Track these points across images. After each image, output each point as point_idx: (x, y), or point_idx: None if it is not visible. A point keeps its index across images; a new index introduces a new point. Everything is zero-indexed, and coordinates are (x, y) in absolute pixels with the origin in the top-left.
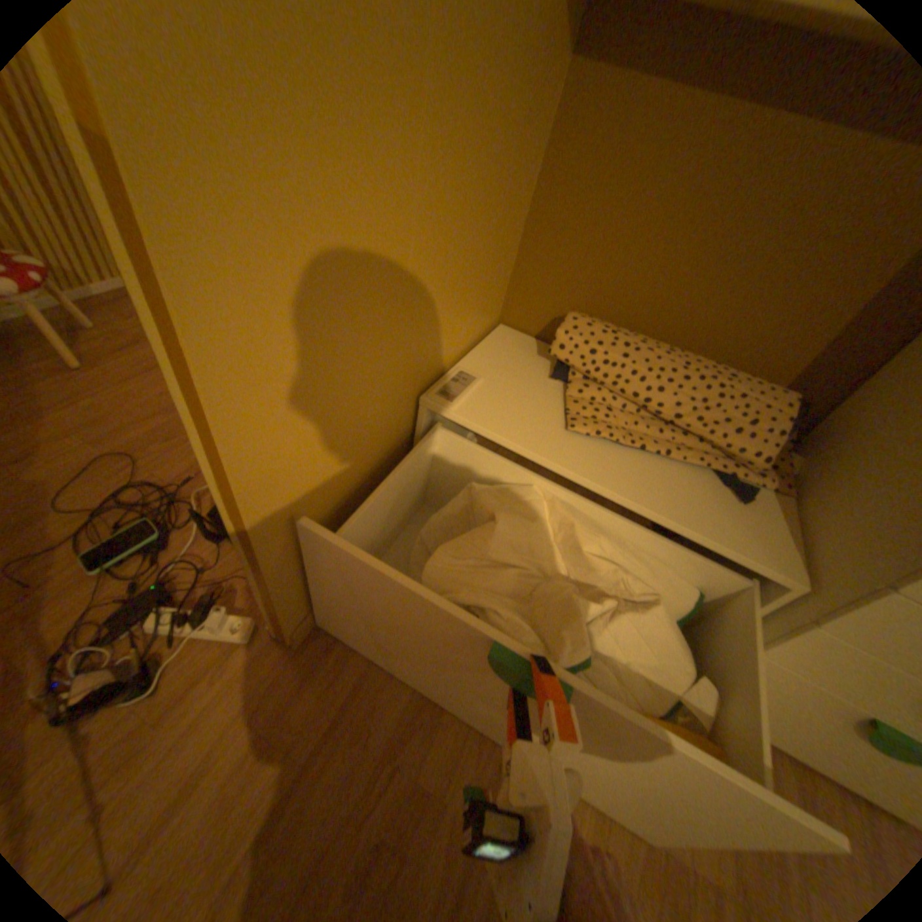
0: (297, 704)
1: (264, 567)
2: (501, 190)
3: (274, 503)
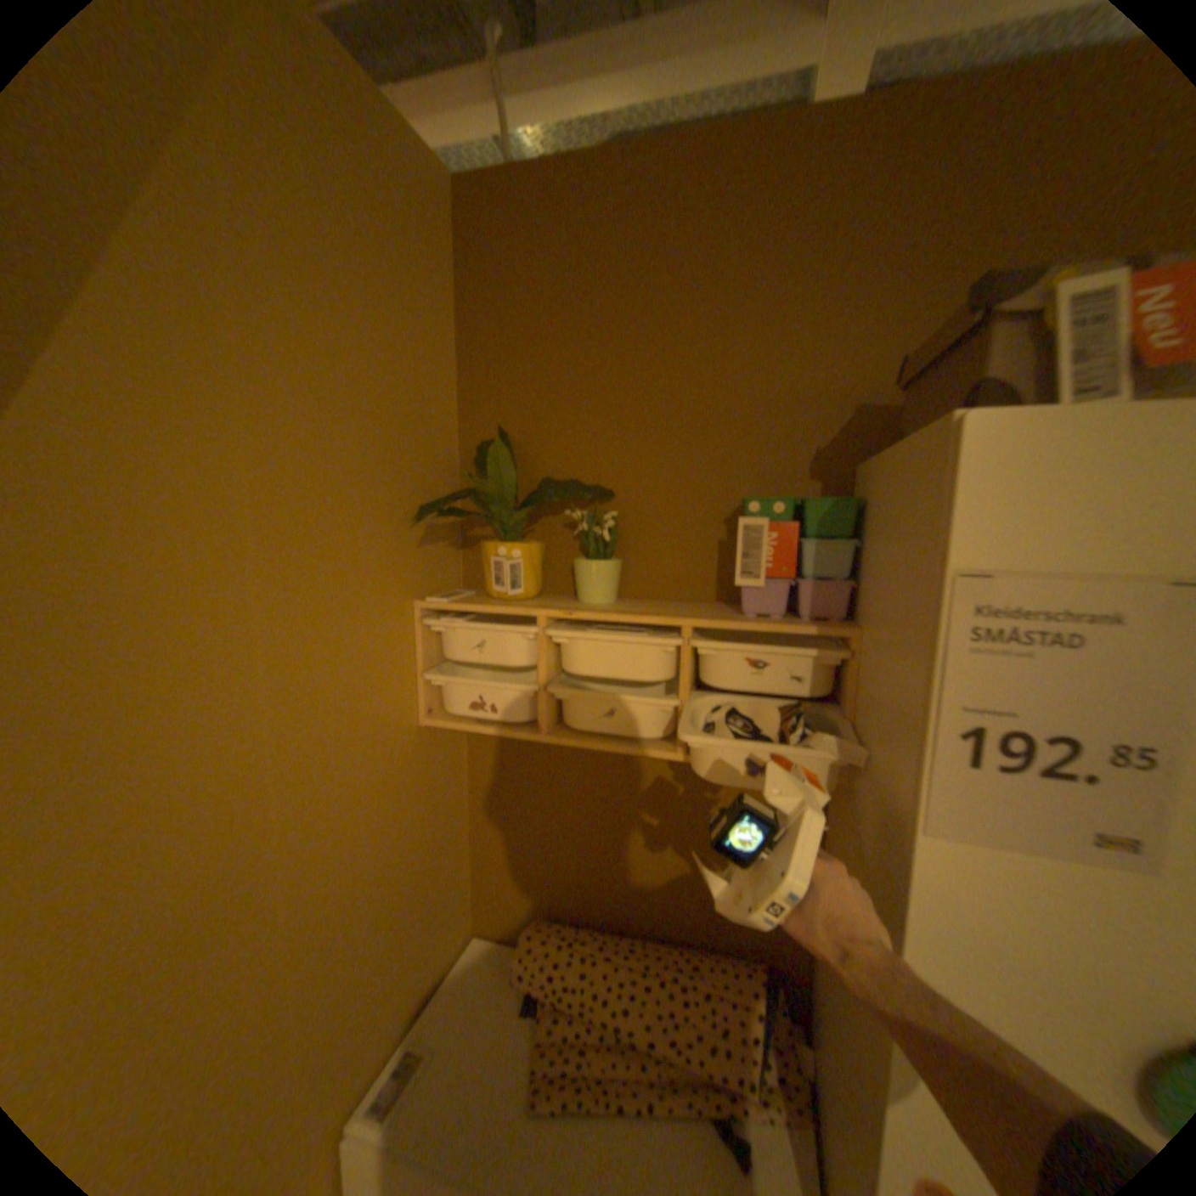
0: None
1: None
2: (415, 861)
3: None
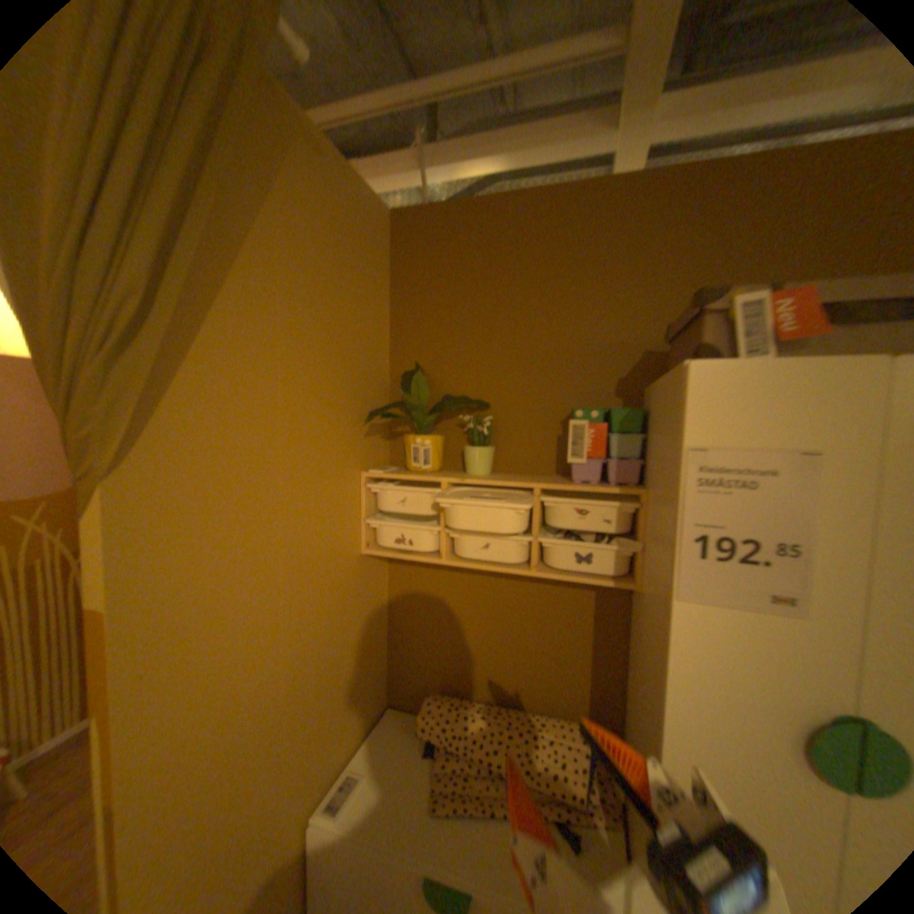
0: None
1: None
2: (355, 646)
3: None
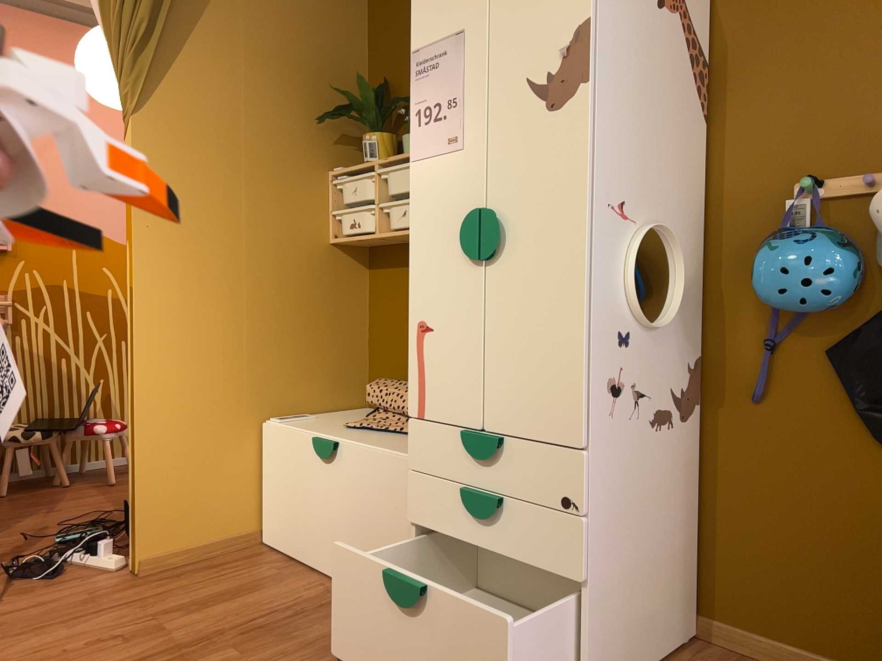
0: (119, 593)
1: (136, 466)
2: (321, 320)
3: (149, 421)
